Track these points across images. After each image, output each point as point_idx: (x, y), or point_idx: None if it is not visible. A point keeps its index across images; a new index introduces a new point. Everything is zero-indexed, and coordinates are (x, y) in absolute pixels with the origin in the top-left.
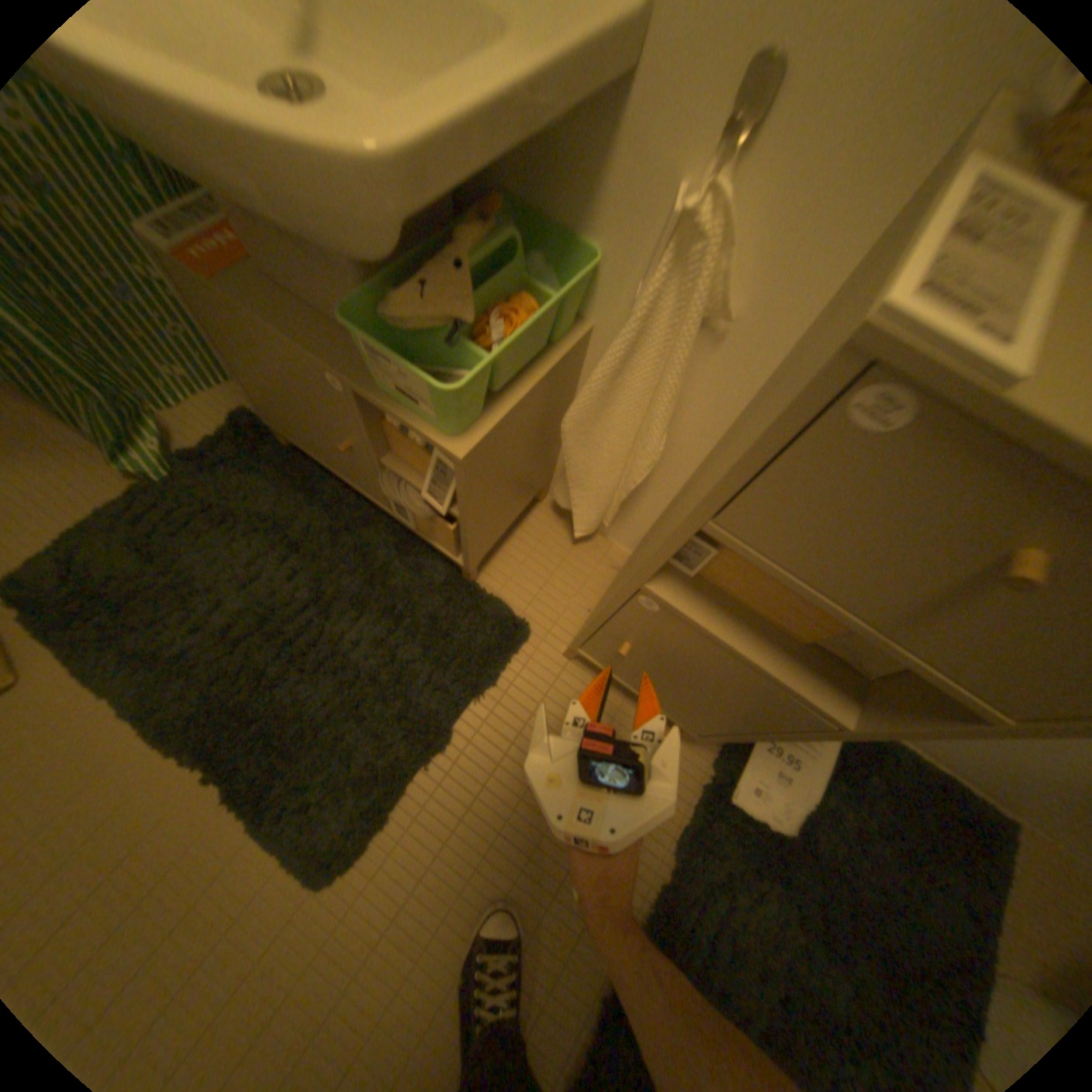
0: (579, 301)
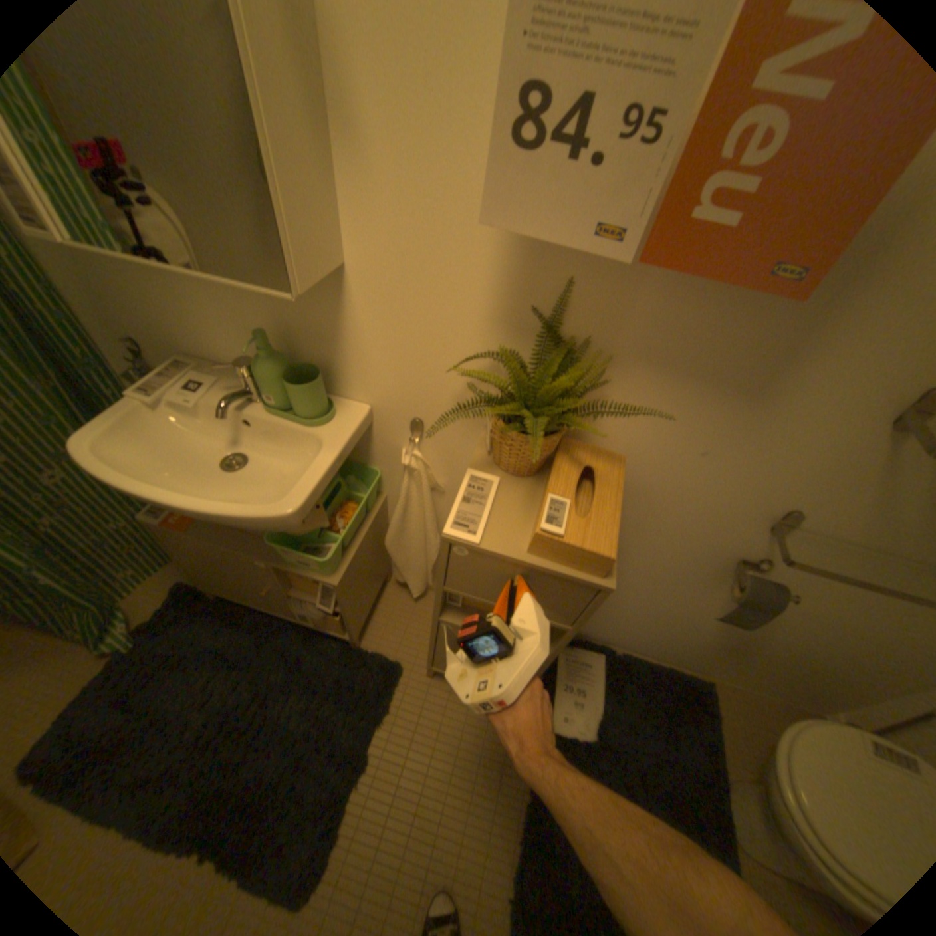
0: (377, 487)
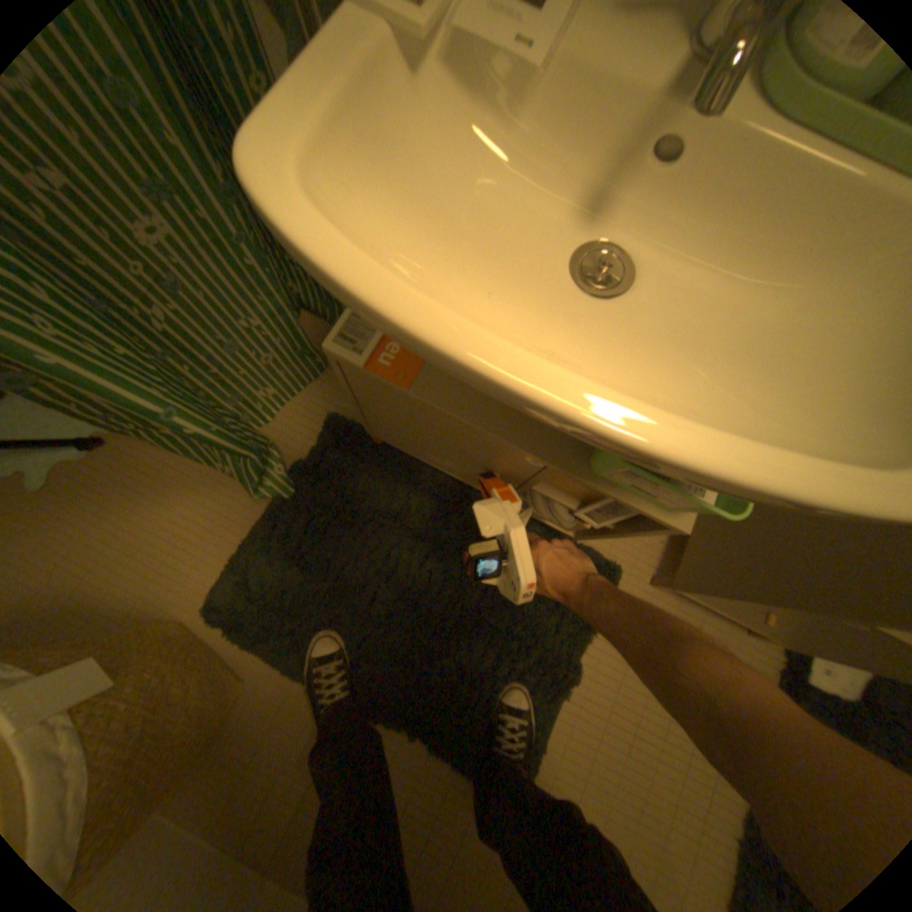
0: None
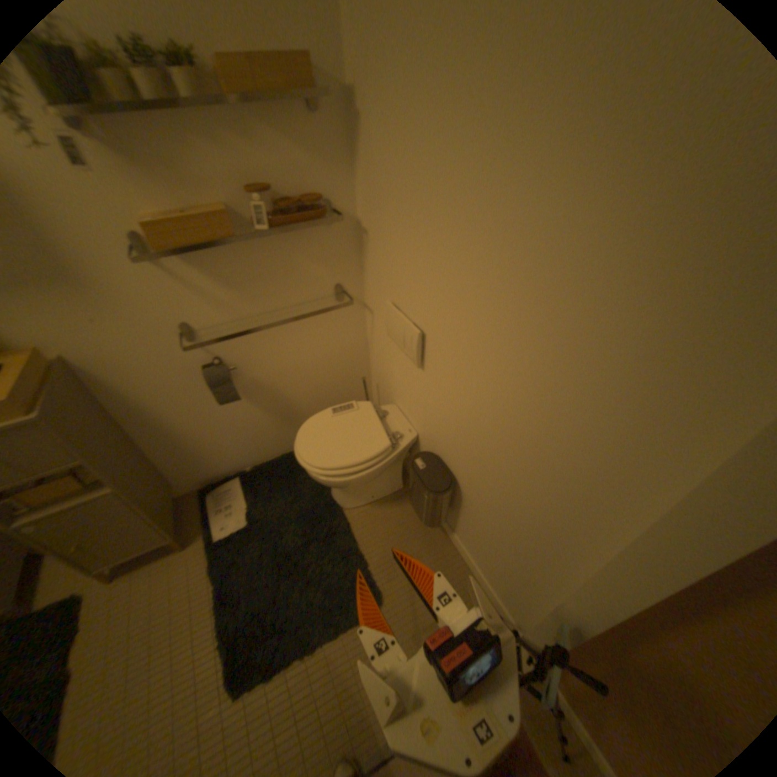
0: None
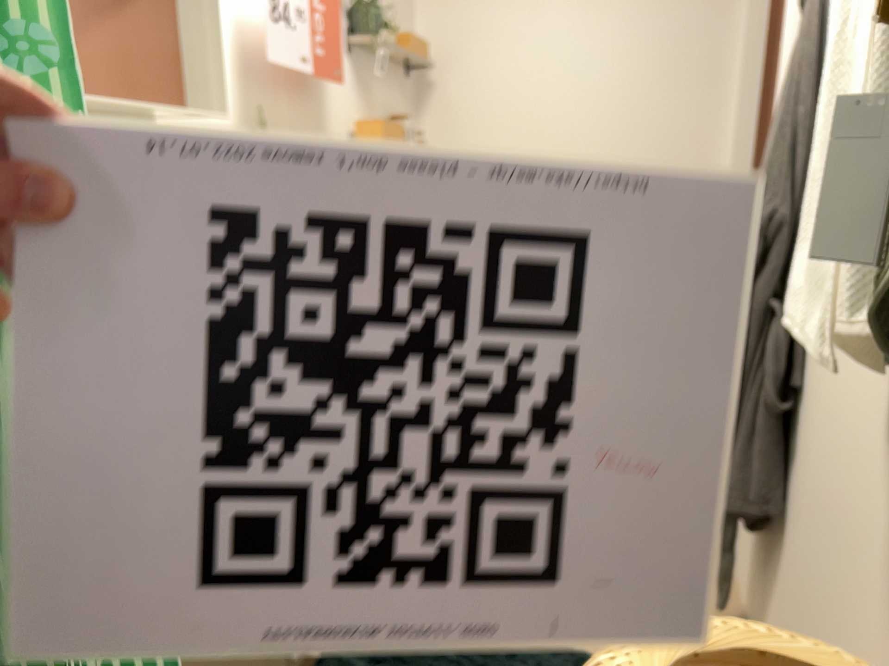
0: None
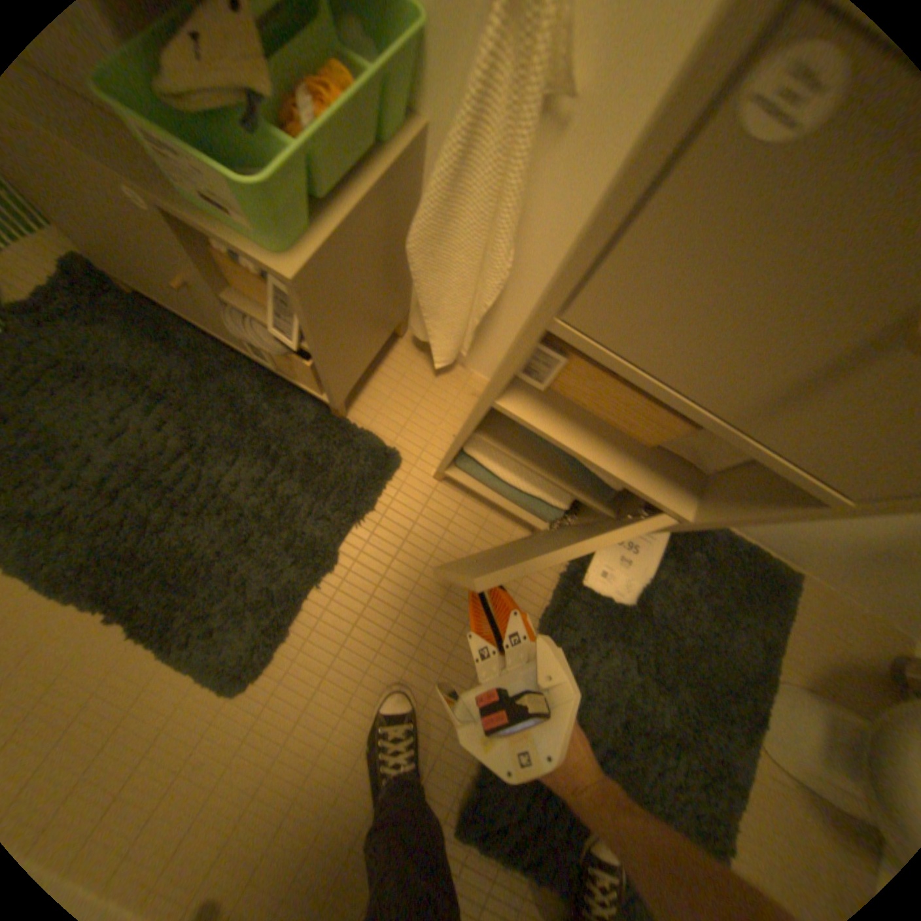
0: (410, 89)
